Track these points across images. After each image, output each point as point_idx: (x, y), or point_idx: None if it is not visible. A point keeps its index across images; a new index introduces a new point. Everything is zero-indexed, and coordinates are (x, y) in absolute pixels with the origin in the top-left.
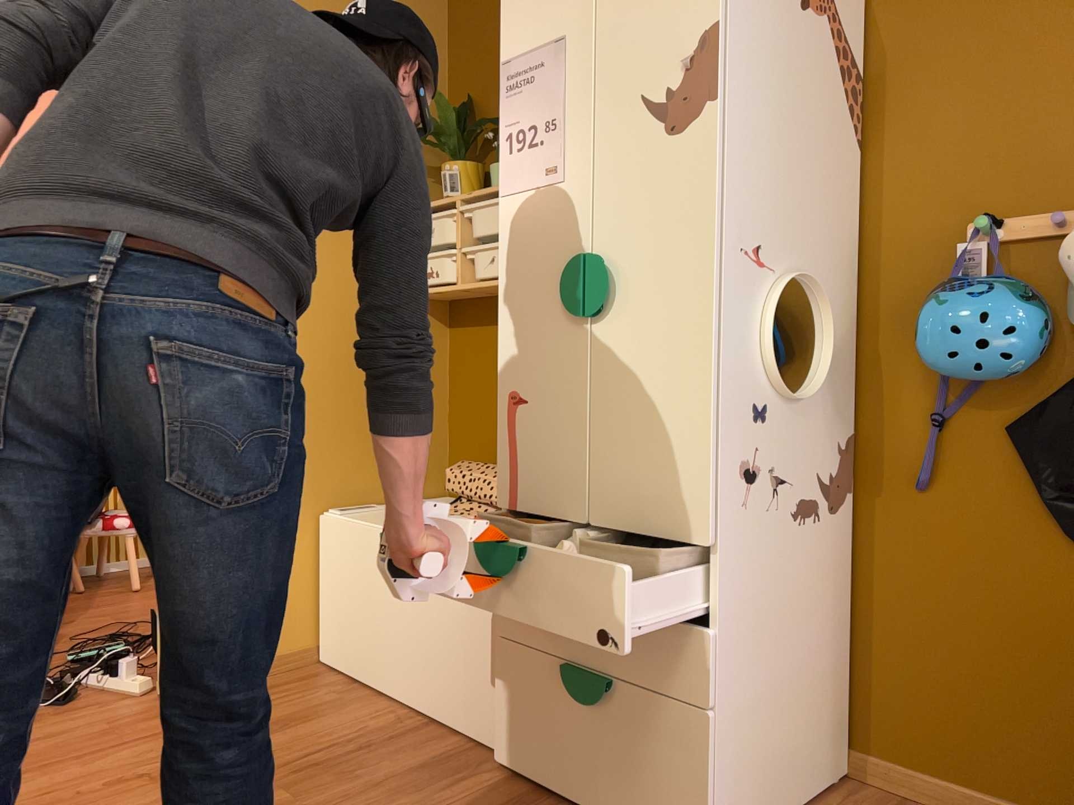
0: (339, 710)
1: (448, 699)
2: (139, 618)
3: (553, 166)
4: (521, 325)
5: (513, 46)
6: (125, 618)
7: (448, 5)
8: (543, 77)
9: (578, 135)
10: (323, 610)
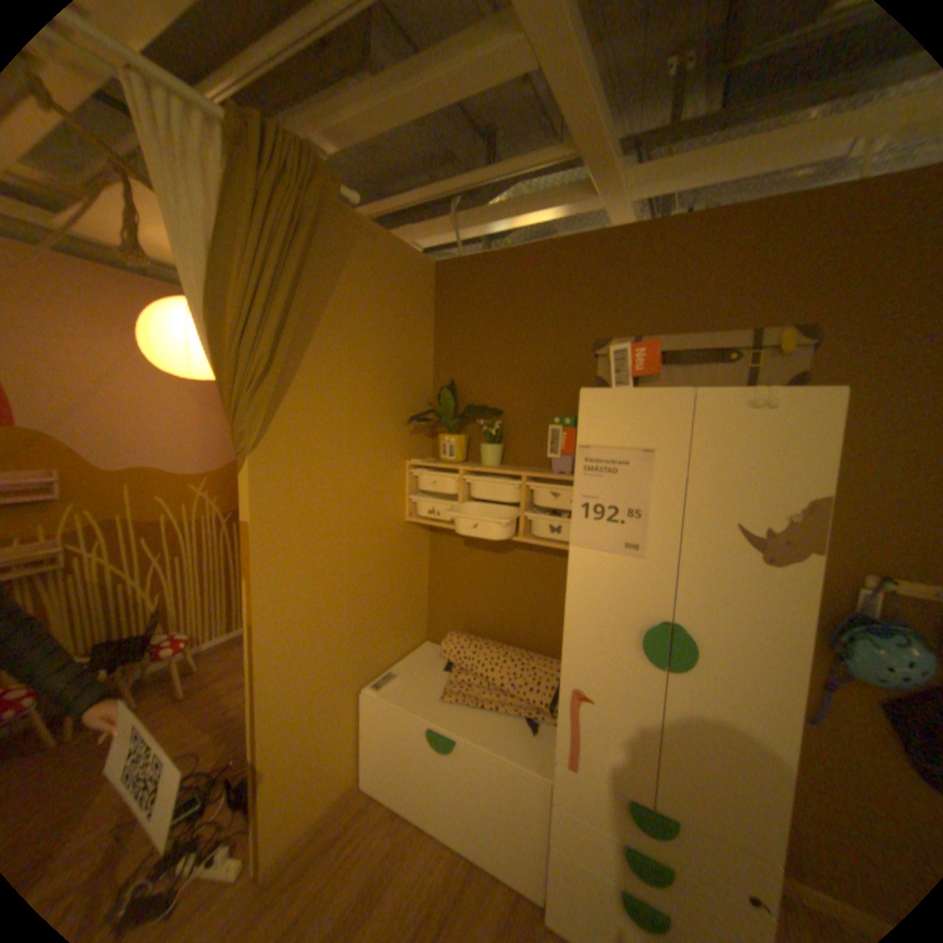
0: (401, 863)
1: (490, 856)
2: (196, 745)
3: (634, 544)
4: (589, 647)
5: (593, 434)
6: (184, 747)
7: (433, 308)
8: (628, 472)
9: (664, 531)
10: (364, 758)
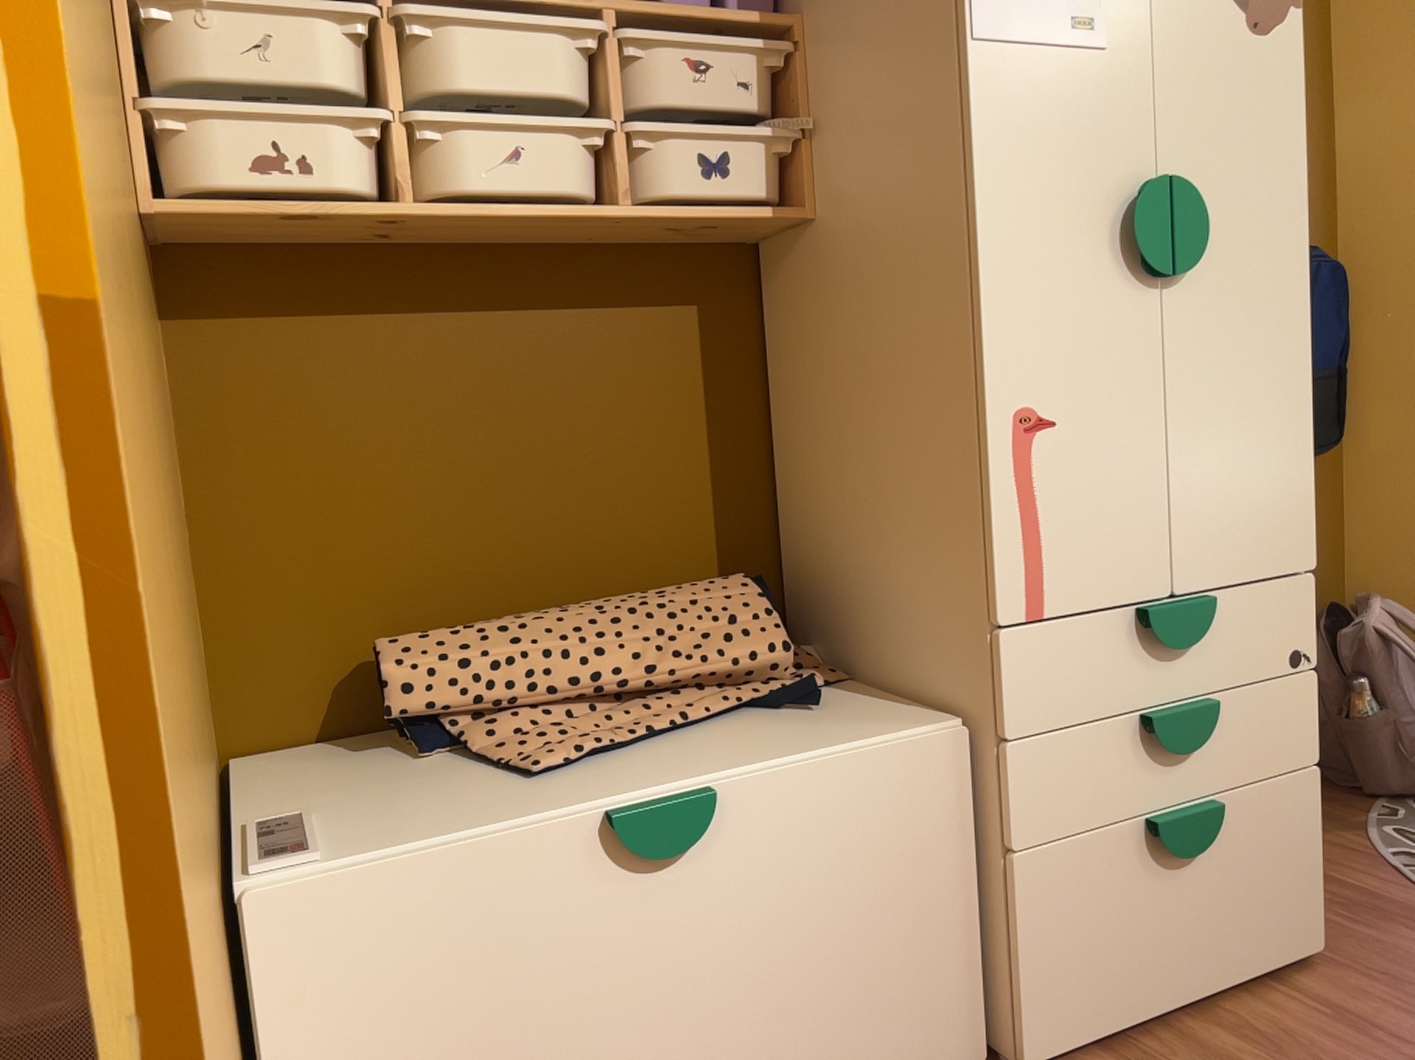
0: None
1: None
2: None
3: (1086, 17)
4: (1033, 290)
5: None
6: None
7: None
8: None
9: None
10: None
